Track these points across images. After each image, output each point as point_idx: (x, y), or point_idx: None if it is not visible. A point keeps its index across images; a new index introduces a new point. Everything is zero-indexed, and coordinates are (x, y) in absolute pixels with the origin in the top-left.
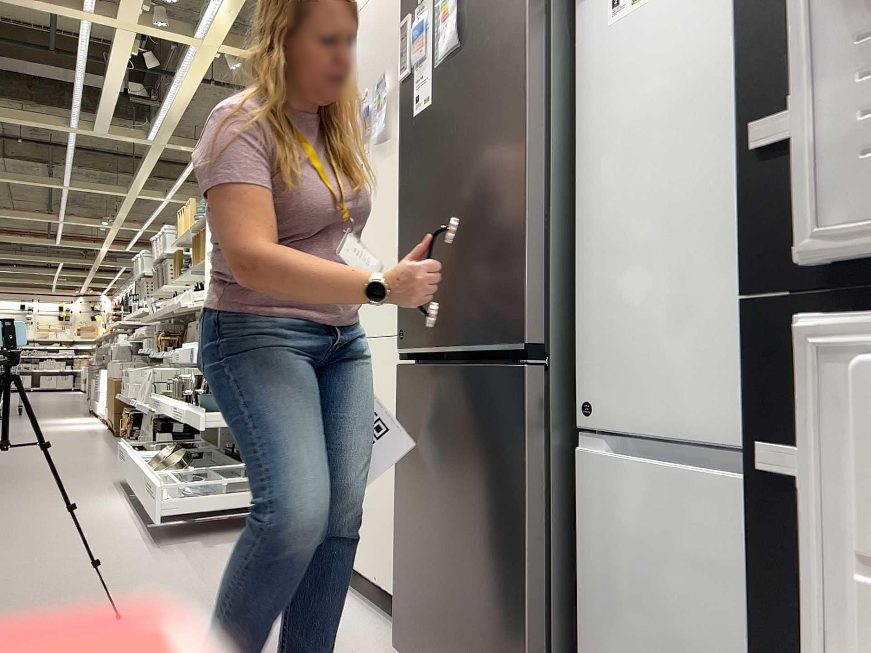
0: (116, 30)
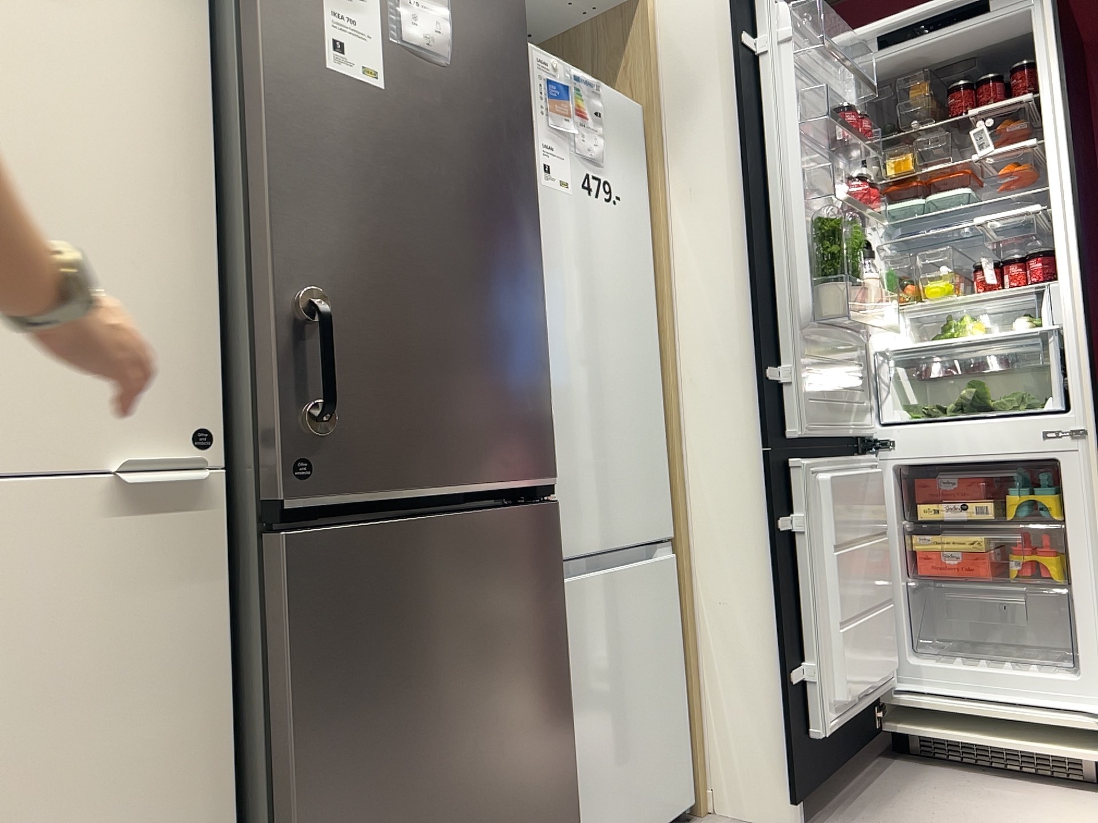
0: None
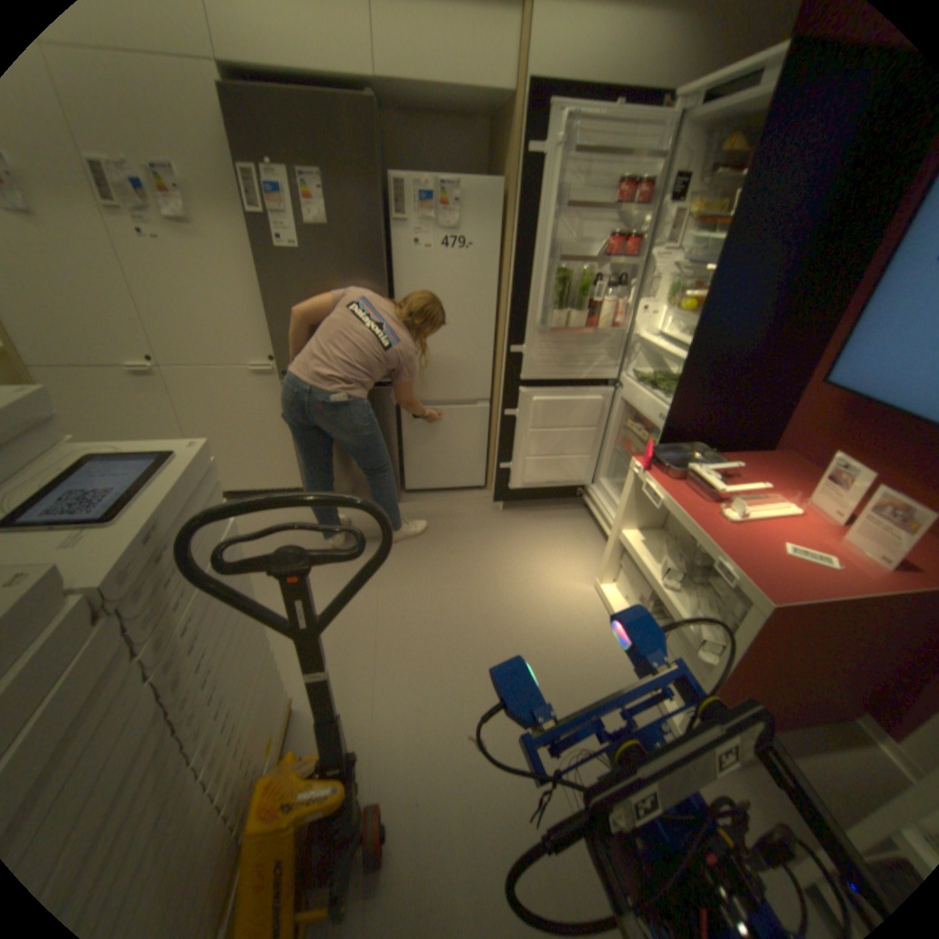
0: None
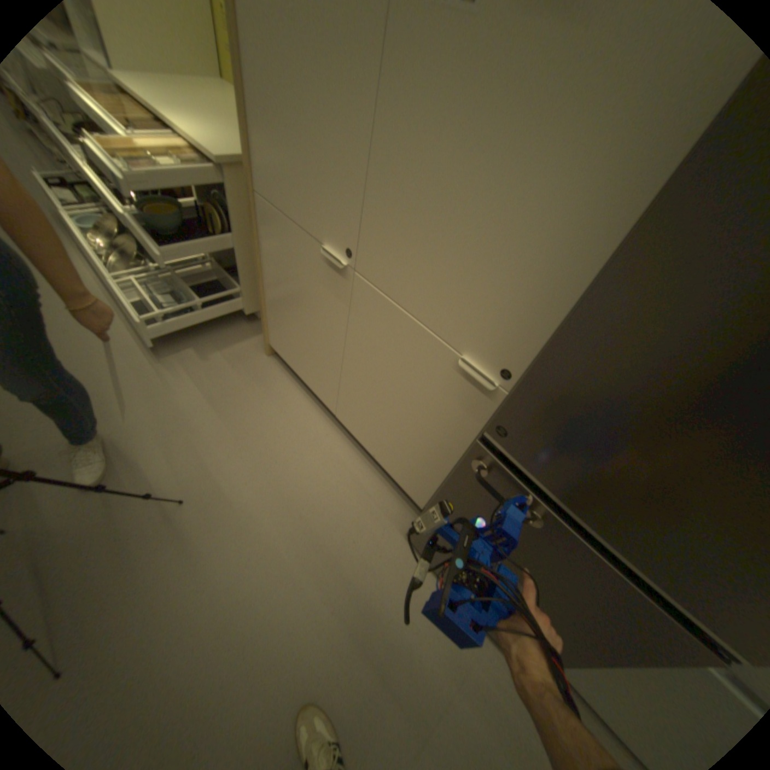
0: None
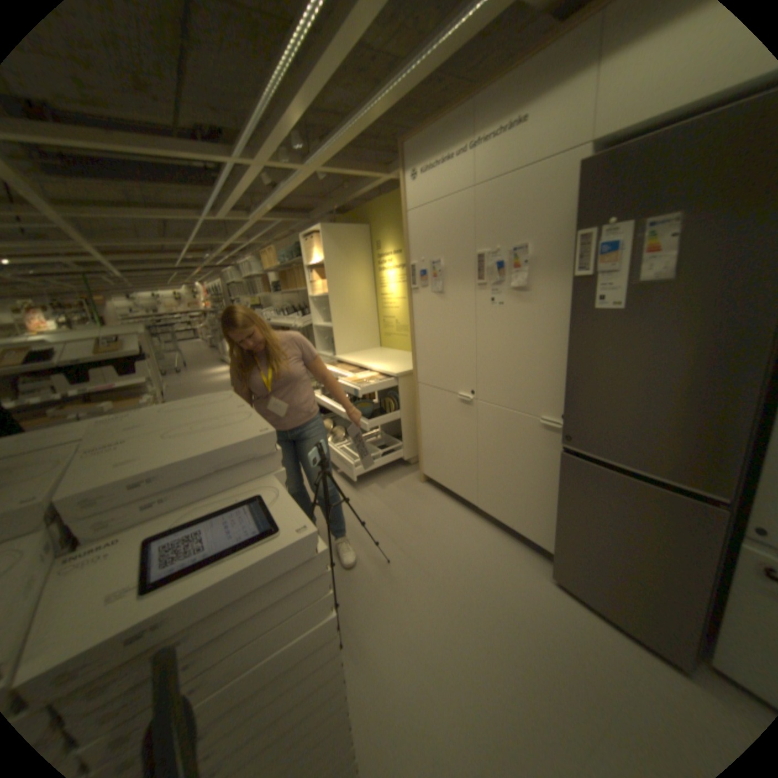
0: (247, 162)
